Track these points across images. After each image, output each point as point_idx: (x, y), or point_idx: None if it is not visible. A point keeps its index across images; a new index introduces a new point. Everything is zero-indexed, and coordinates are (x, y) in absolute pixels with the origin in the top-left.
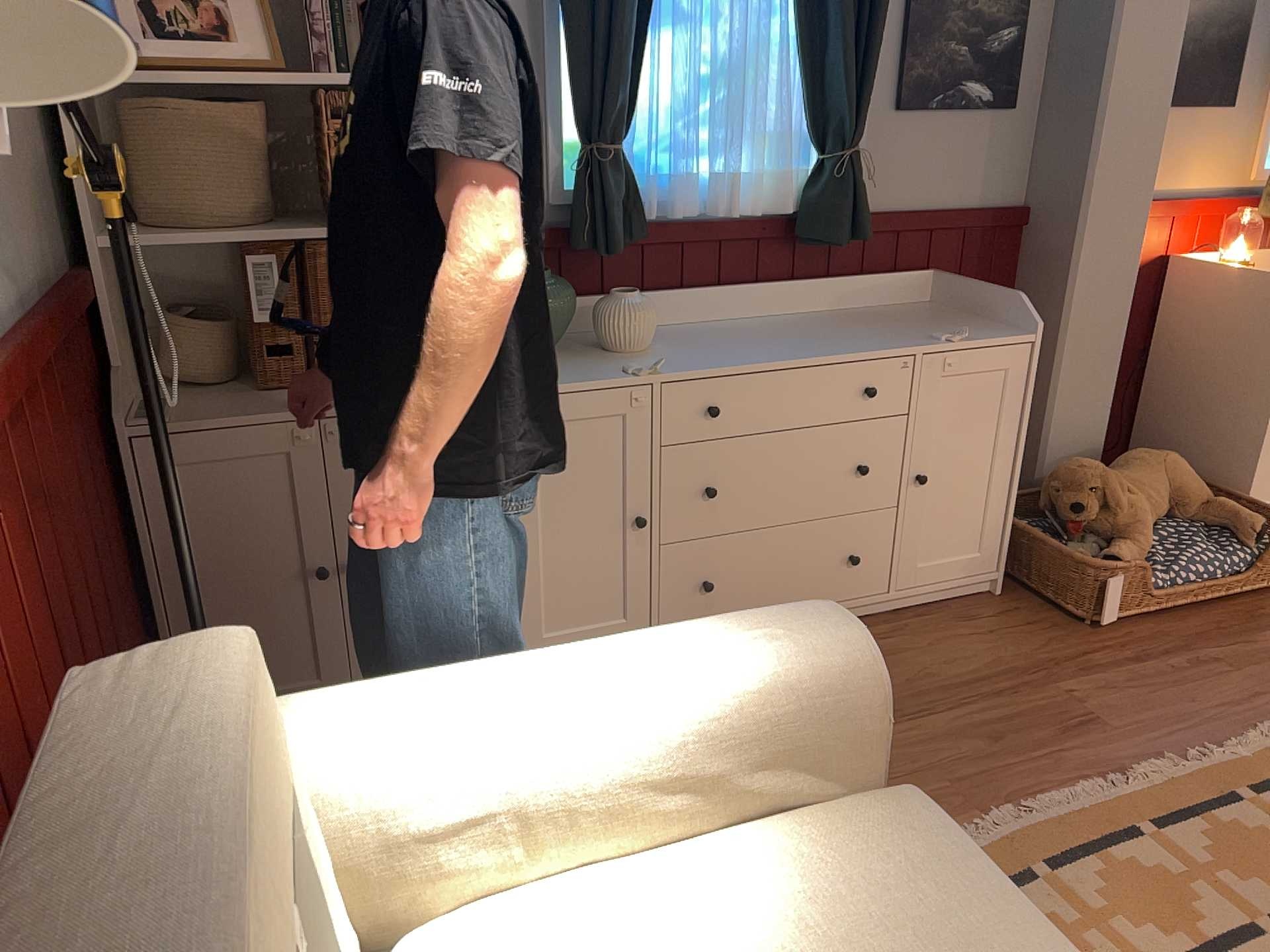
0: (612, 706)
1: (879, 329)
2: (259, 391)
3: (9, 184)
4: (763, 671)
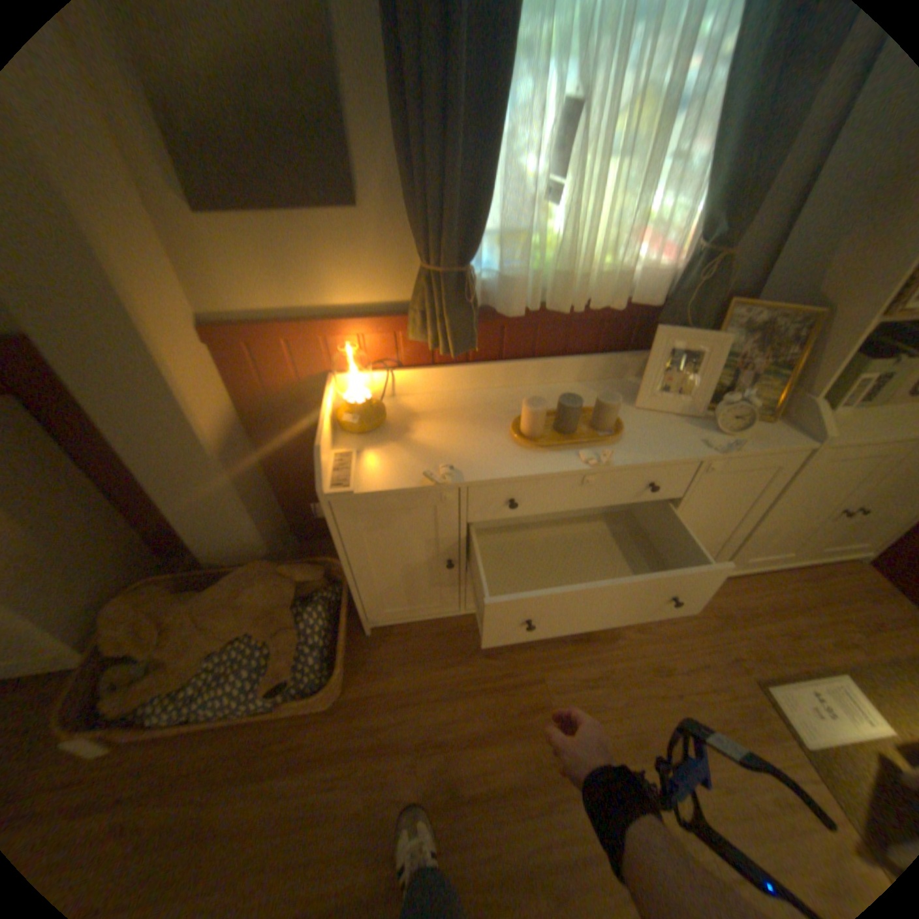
0: None
1: None
2: None
3: None
4: None
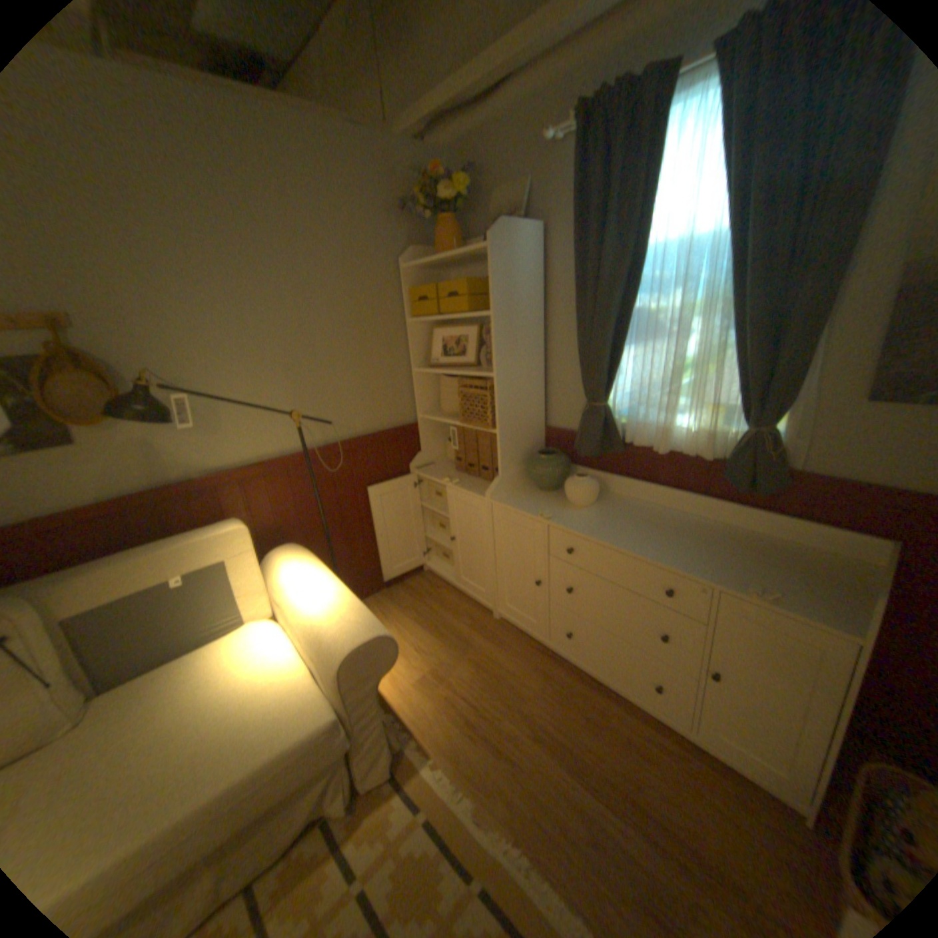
0: (303, 605)
1: (739, 561)
2: (455, 469)
3: (368, 403)
4: (325, 632)
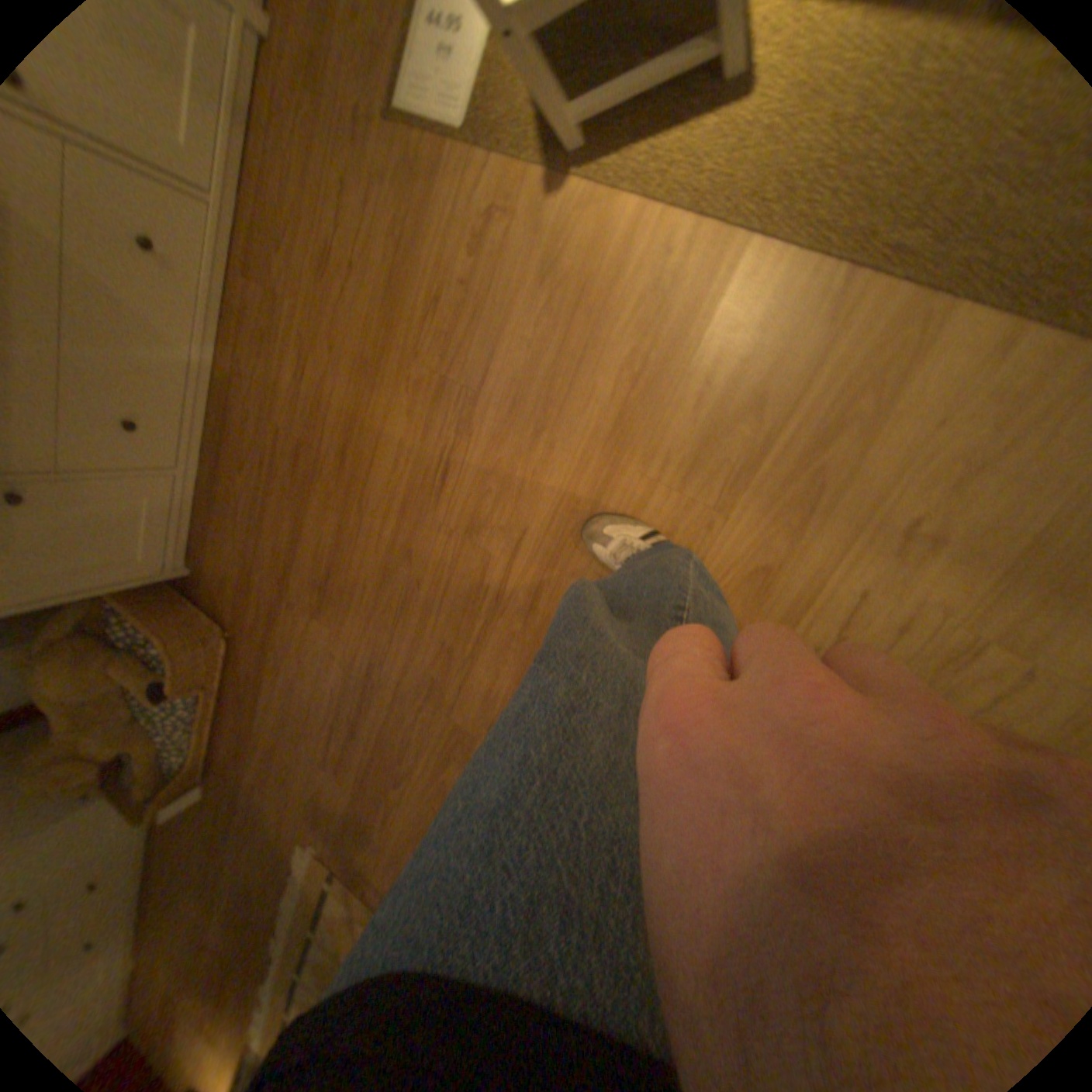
0: None
1: None
2: None
3: None
4: None
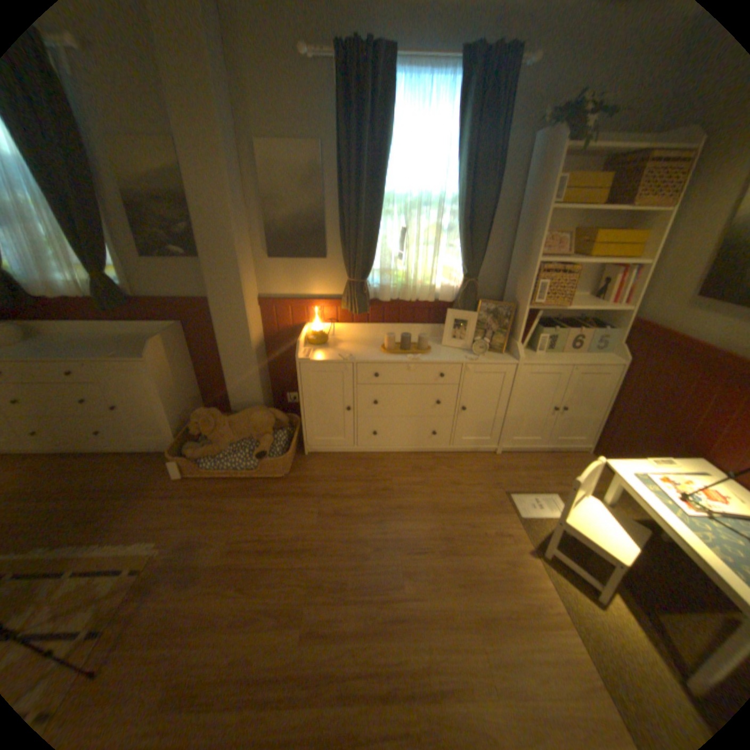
0: None
1: (107, 347)
2: None
3: None
4: None
